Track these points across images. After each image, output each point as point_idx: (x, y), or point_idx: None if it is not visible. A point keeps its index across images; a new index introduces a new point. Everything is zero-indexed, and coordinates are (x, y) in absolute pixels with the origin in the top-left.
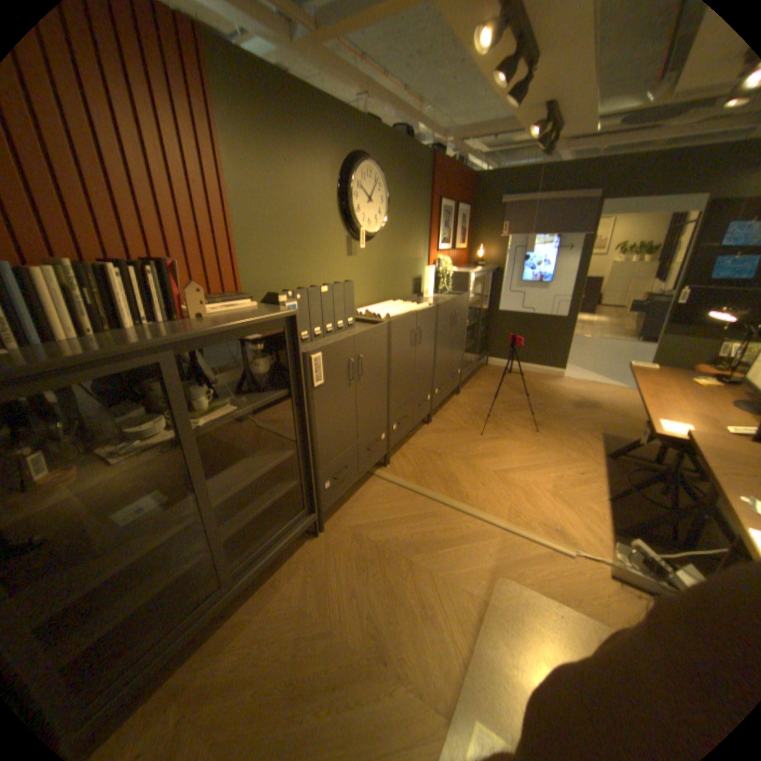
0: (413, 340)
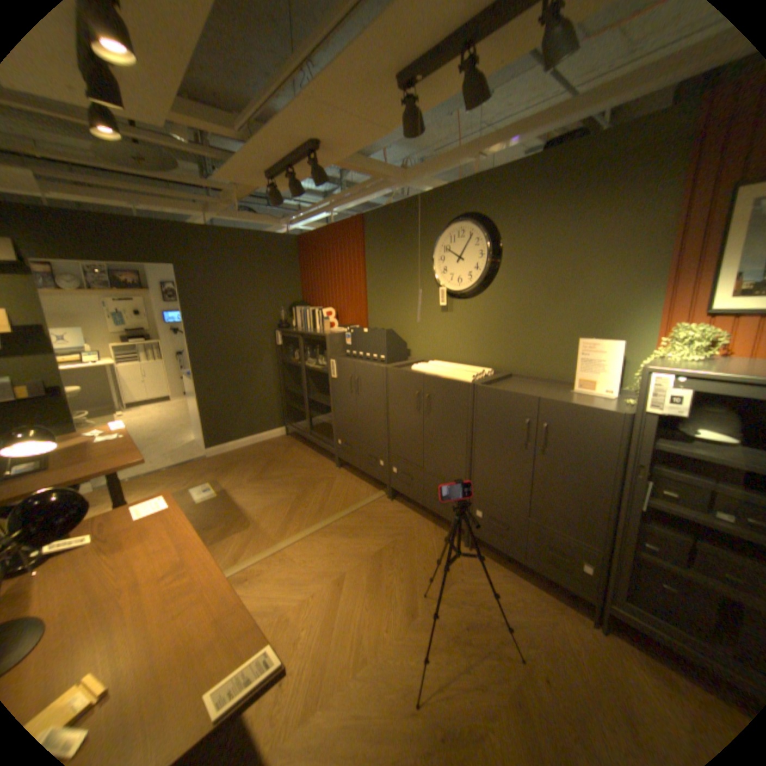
0: (420, 403)
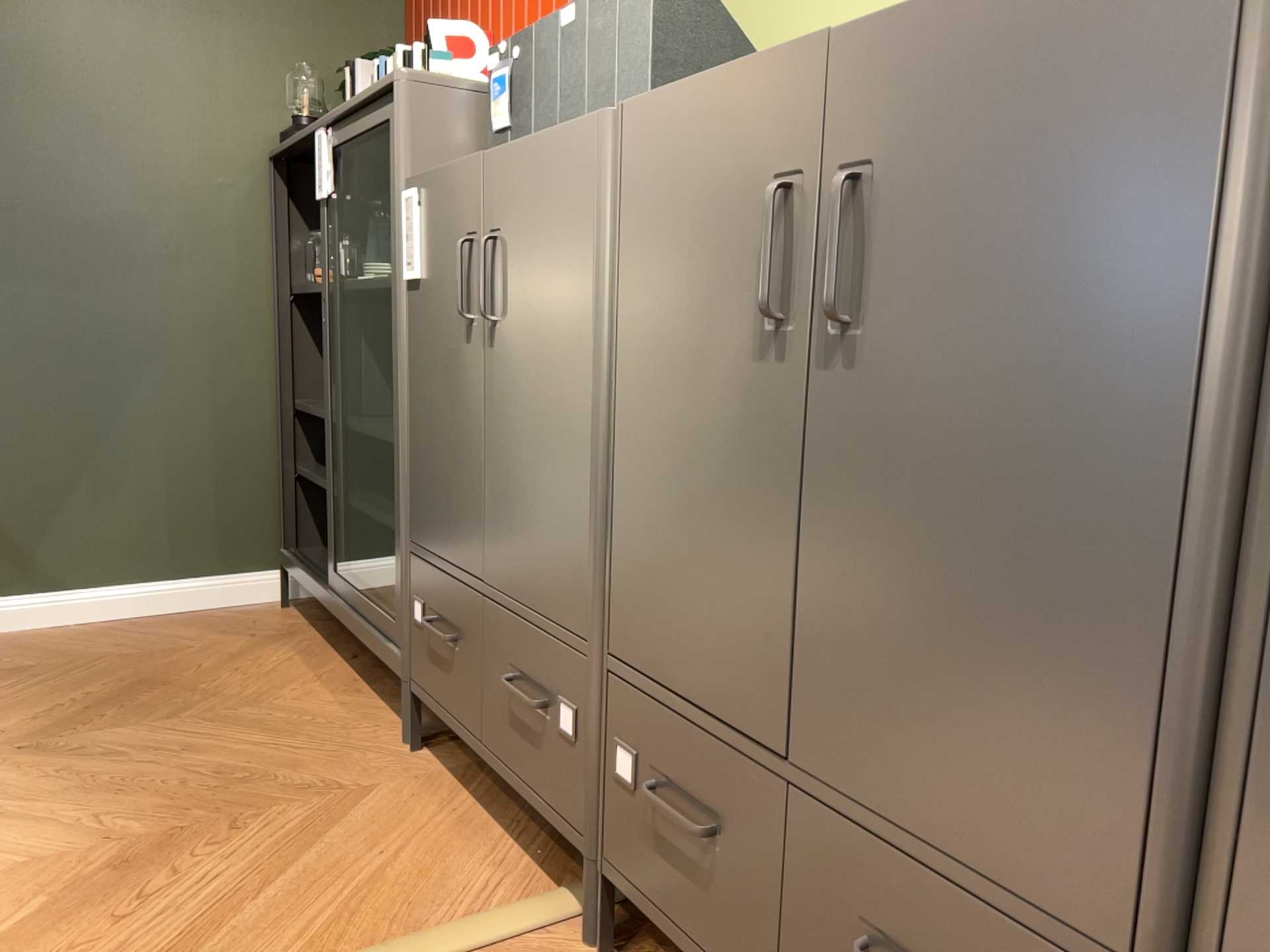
0: (788, 269)
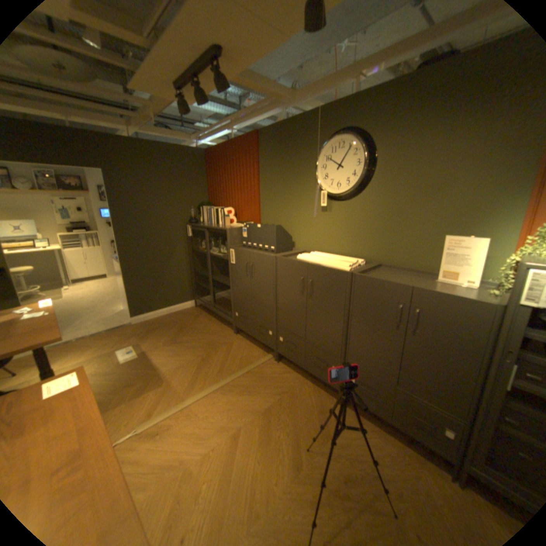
0: (303, 287)
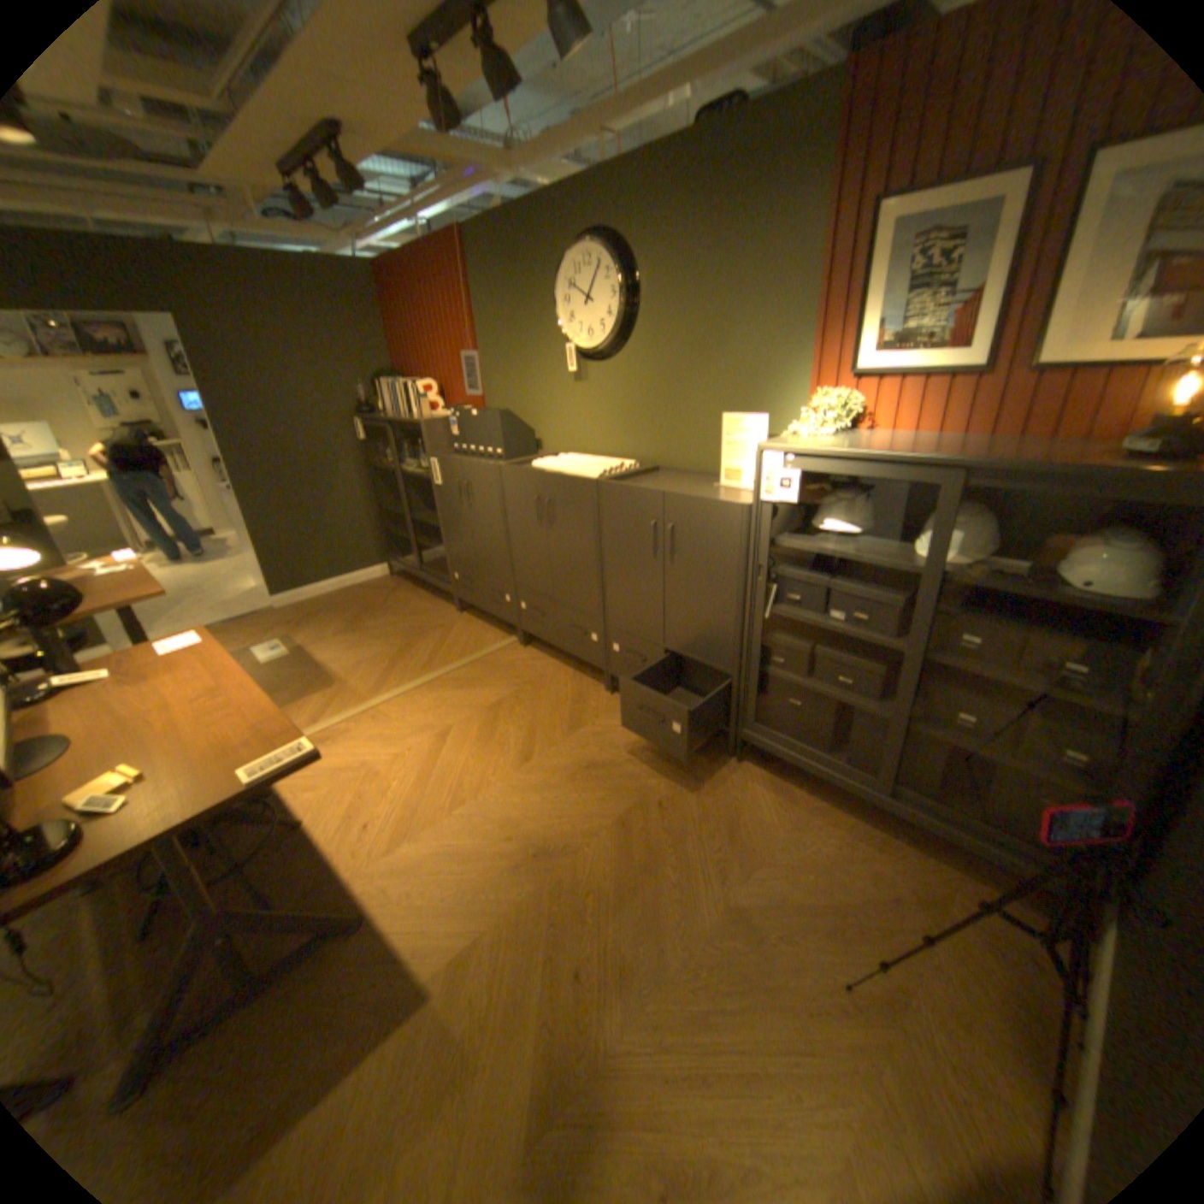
0: (541, 512)
